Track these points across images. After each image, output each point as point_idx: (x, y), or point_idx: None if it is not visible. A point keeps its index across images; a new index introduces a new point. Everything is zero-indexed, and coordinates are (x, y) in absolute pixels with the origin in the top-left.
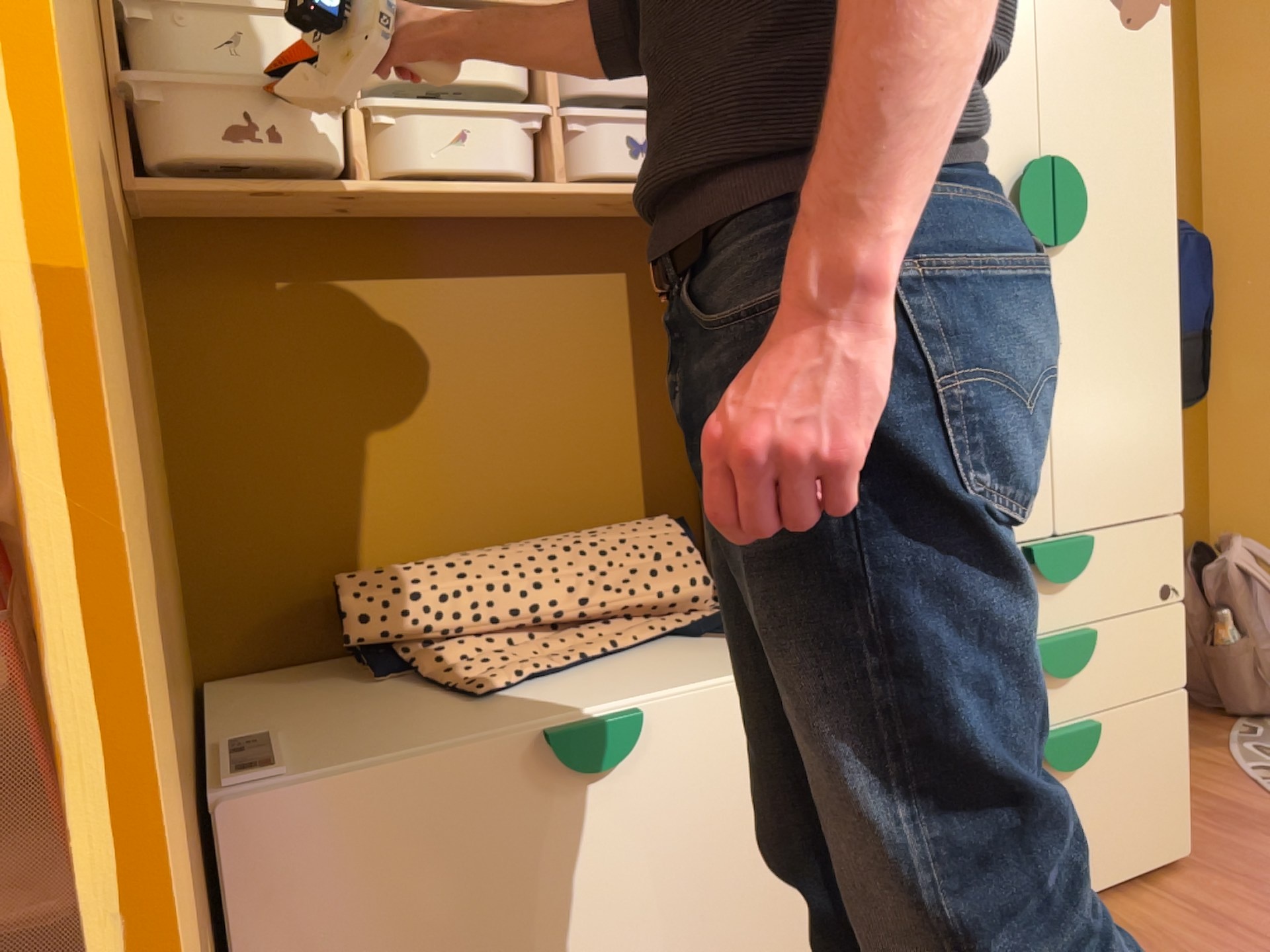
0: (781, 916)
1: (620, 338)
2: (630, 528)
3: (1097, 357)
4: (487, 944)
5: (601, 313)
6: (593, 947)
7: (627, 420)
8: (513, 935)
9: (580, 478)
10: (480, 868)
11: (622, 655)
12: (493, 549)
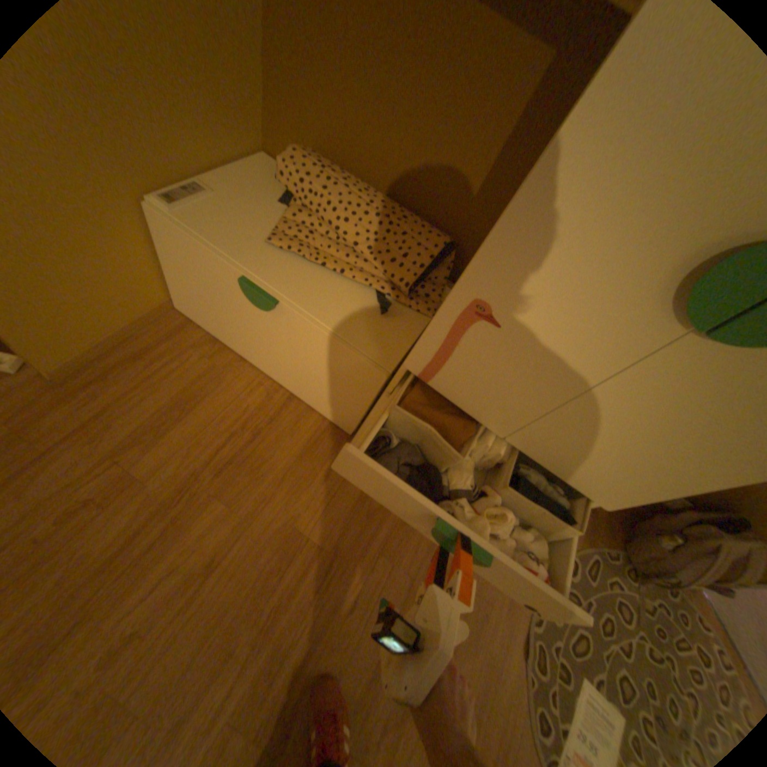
0: (318, 394)
1: (512, 111)
2: (420, 231)
3: (647, 421)
4: (225, 312)
5: (512, 81)
6: (256, 343)
7: (479, 172)
8: (232, 318)
9: (435, 186)
10: (222, 293)
11: (340, 278)
12: (358, 187)
